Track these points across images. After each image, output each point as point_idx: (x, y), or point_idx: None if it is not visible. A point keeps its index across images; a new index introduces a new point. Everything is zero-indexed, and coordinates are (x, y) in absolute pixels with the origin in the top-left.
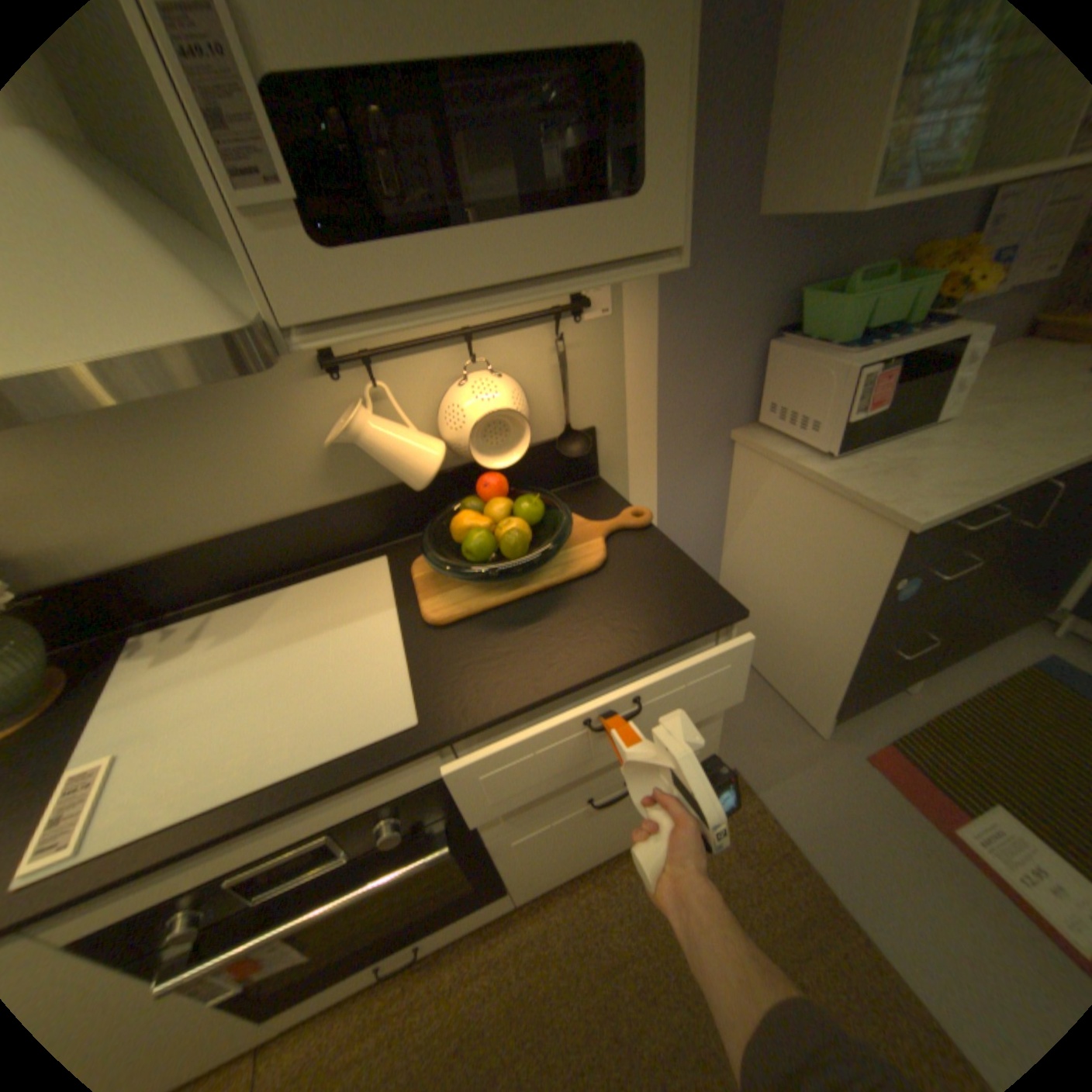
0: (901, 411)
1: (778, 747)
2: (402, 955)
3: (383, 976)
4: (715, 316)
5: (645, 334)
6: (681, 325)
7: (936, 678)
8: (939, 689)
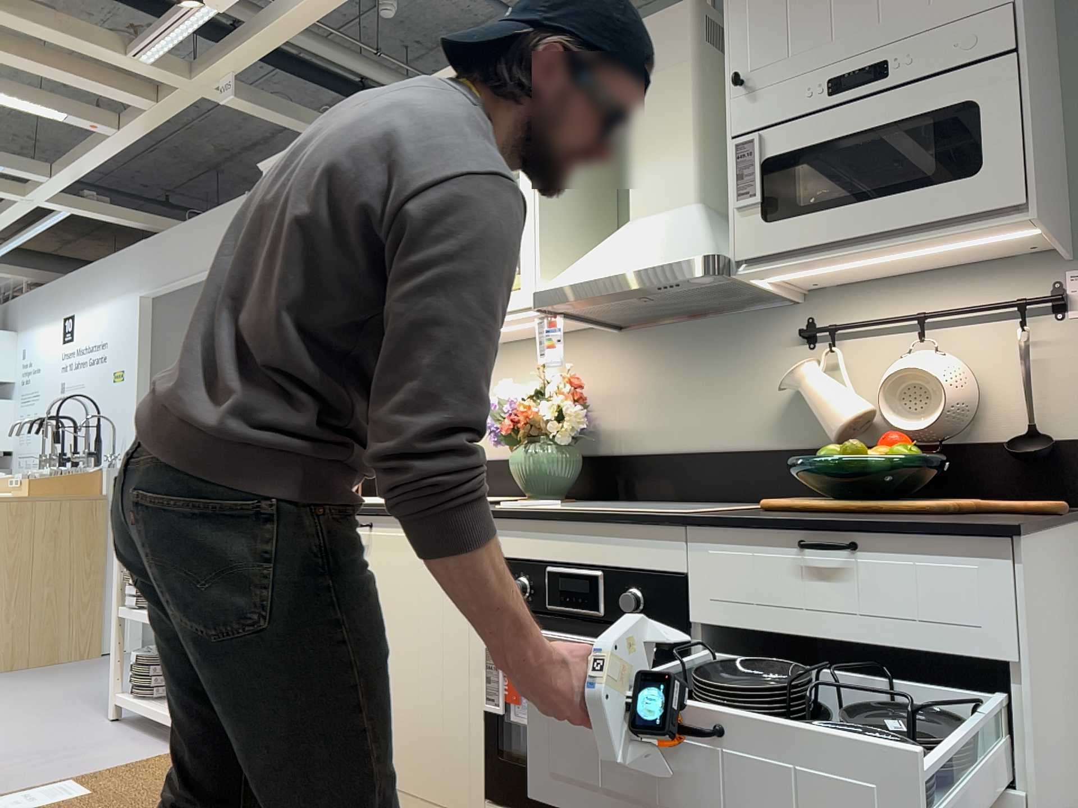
0: None
1: None
2: None
3: None
4: None
5: None
6: None
7: None
8: None
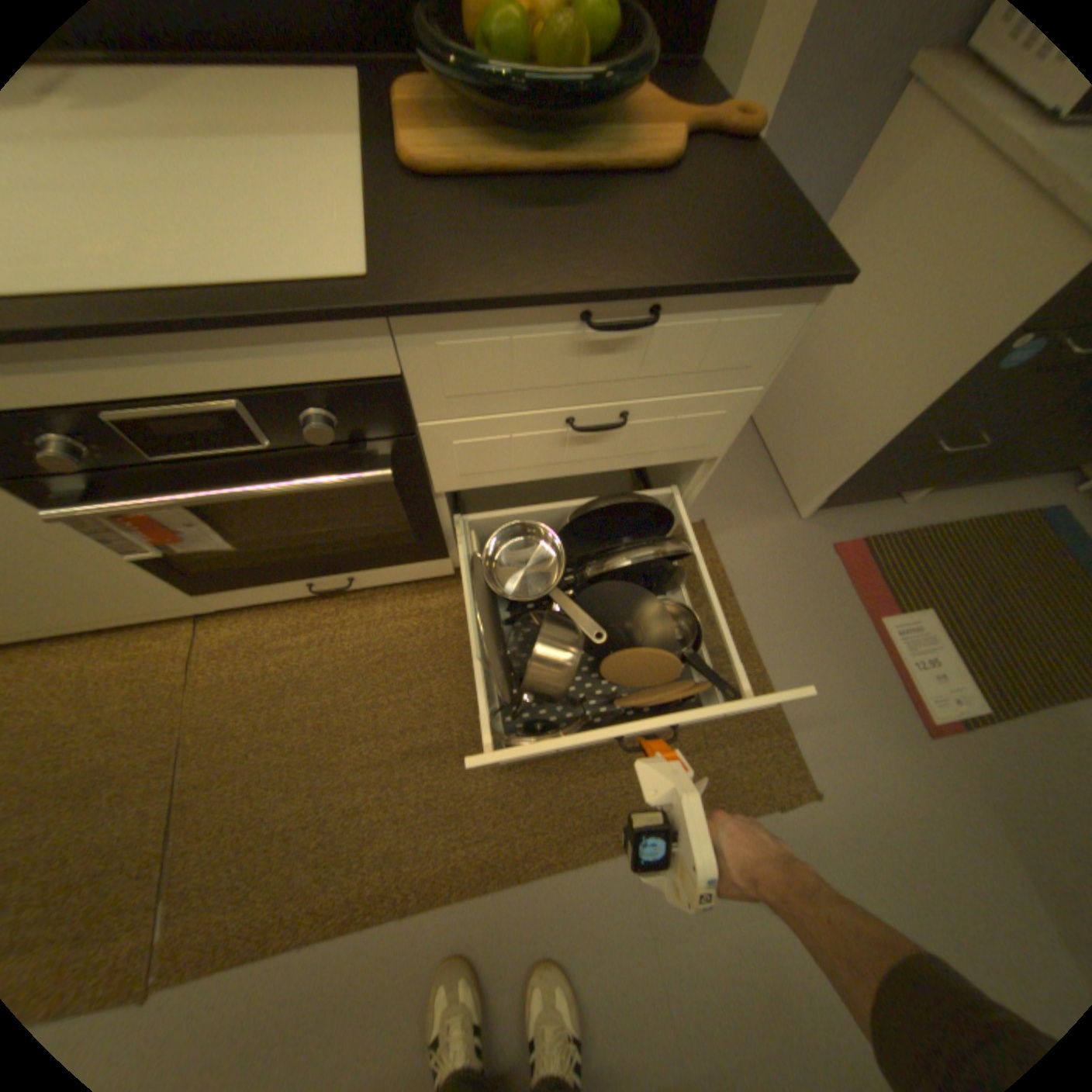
0: None
1: (753, 513)
2: (337, 580)
3: (318, 594)
4: None
5: None
6: None
7: (938, 495)
8: (935, 505)
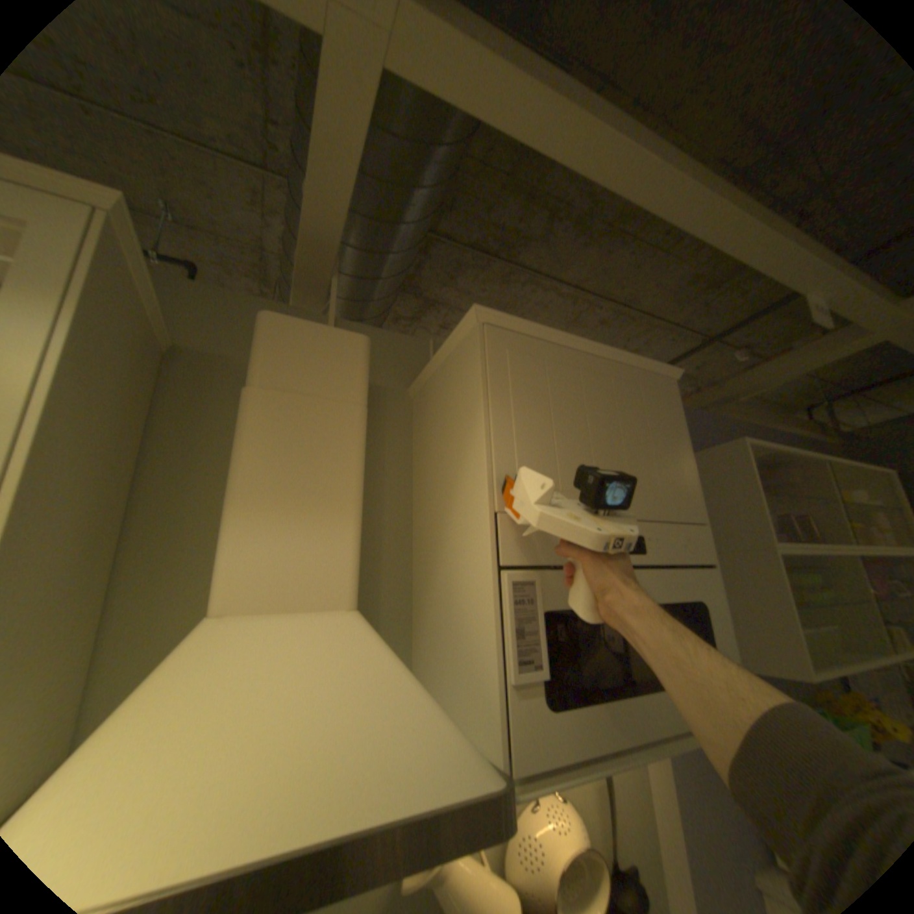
0: None
1: None
2: None
3: None
4: None
5: None
6: None
7: None
8: None
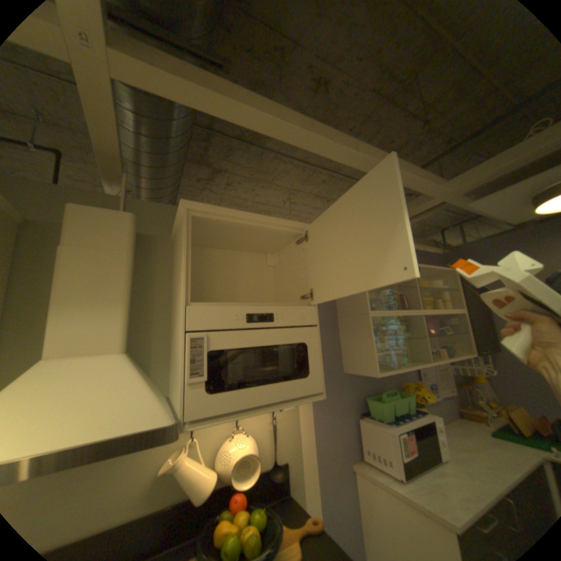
0: (425, 457)
1: None
2: None
3: None
4: (335, 409)
5: (308, 416)
6: (322, 412)
7: None
8: None
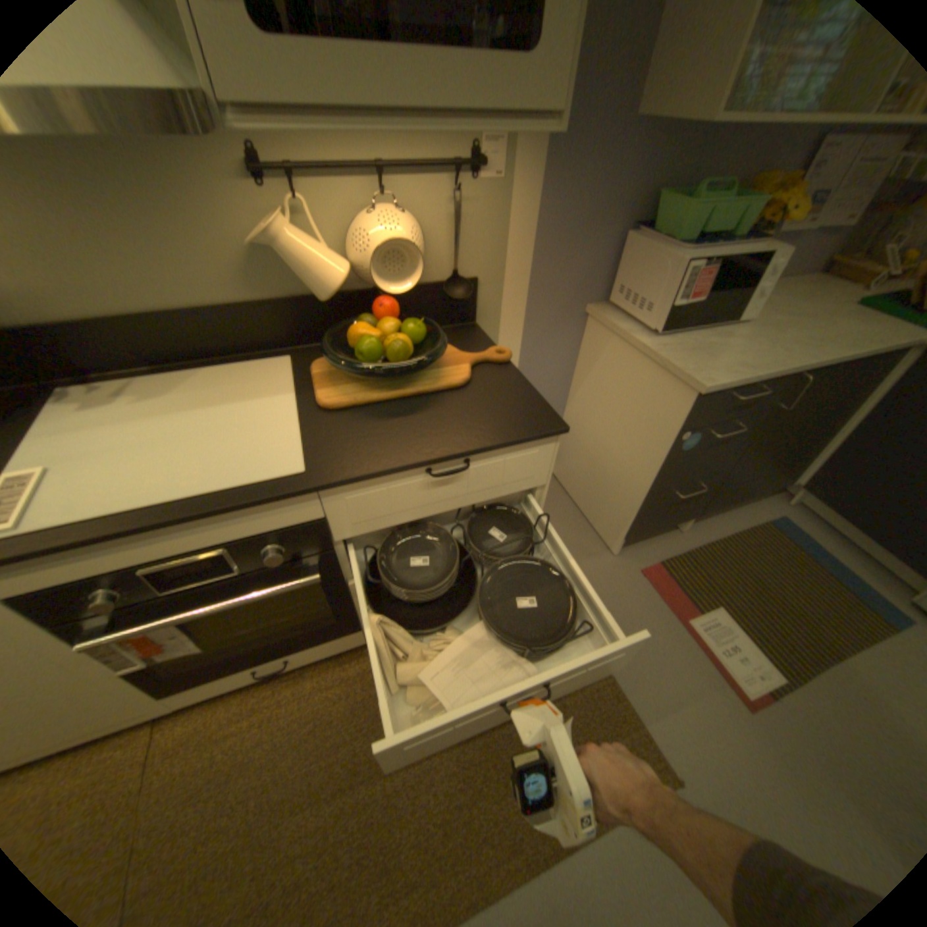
0: (715, 307)
1: (580, 557)
2: (275, 664)
3: (259, 679)
4: (588, 199)
5: (530, 202)
6: (560, 200)
7: (702, 523)
8: (702, 530)
